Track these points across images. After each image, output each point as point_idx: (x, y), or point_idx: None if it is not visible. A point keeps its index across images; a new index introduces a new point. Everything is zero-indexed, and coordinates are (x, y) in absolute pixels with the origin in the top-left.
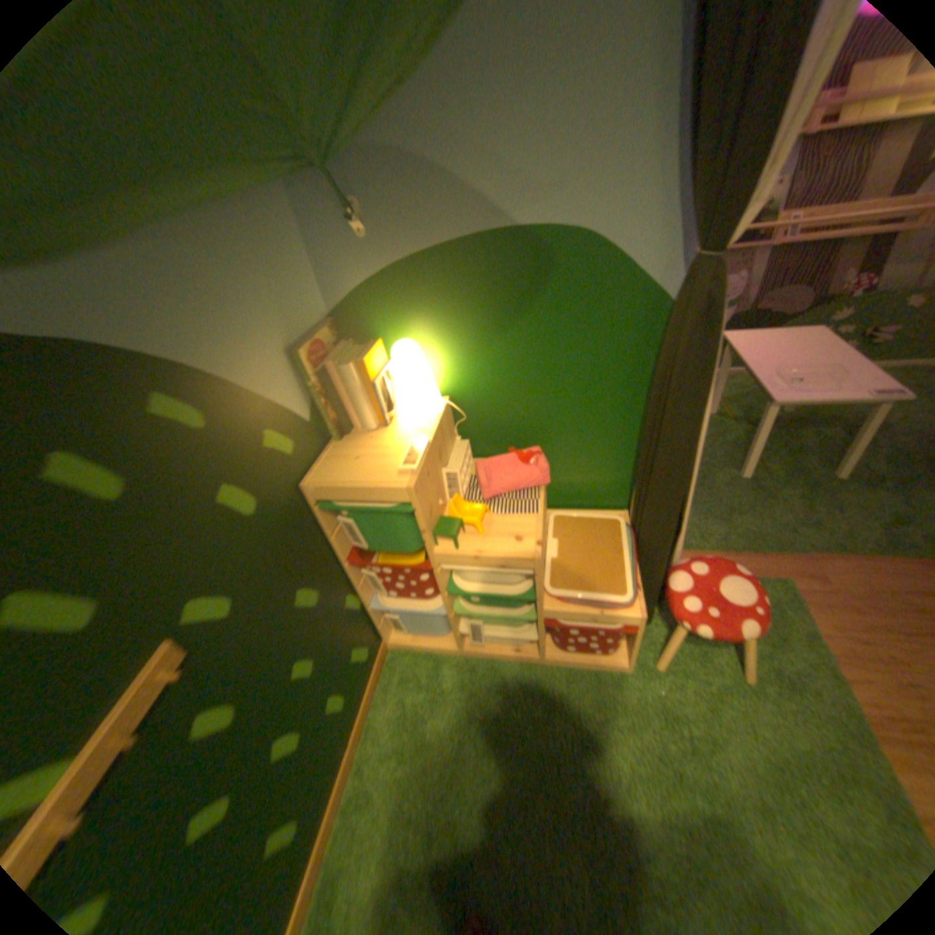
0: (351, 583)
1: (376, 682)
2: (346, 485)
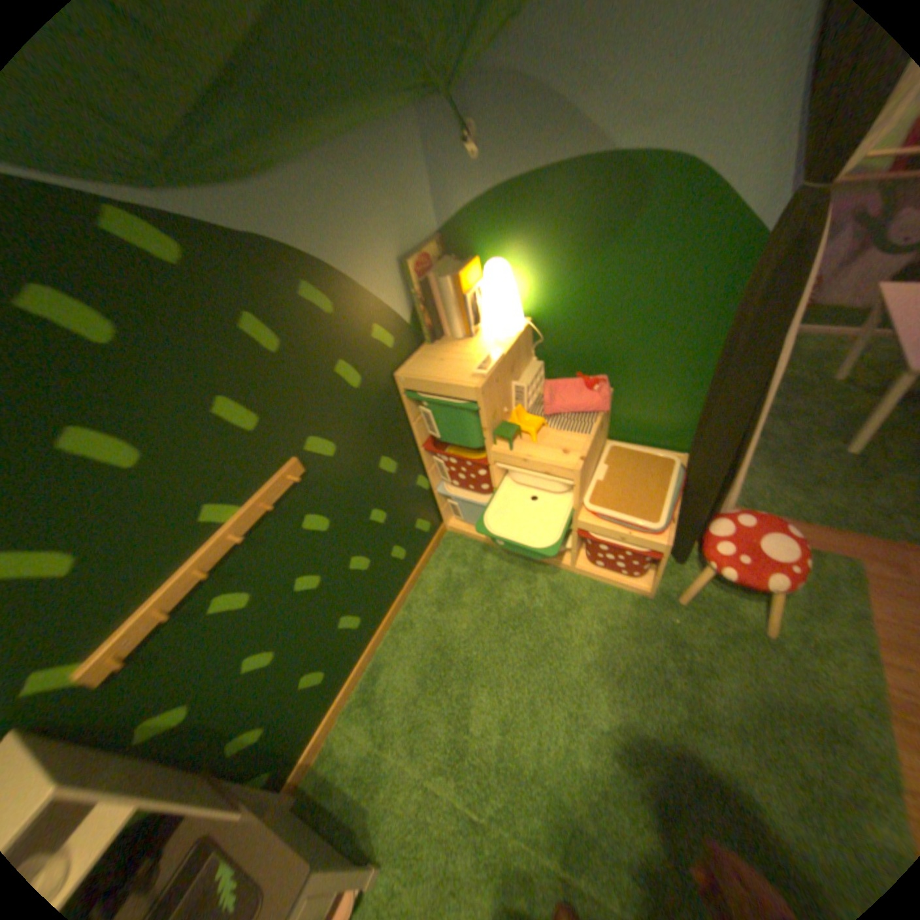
0: (424, 467)
1: (432, 552)
2: (428, 381)
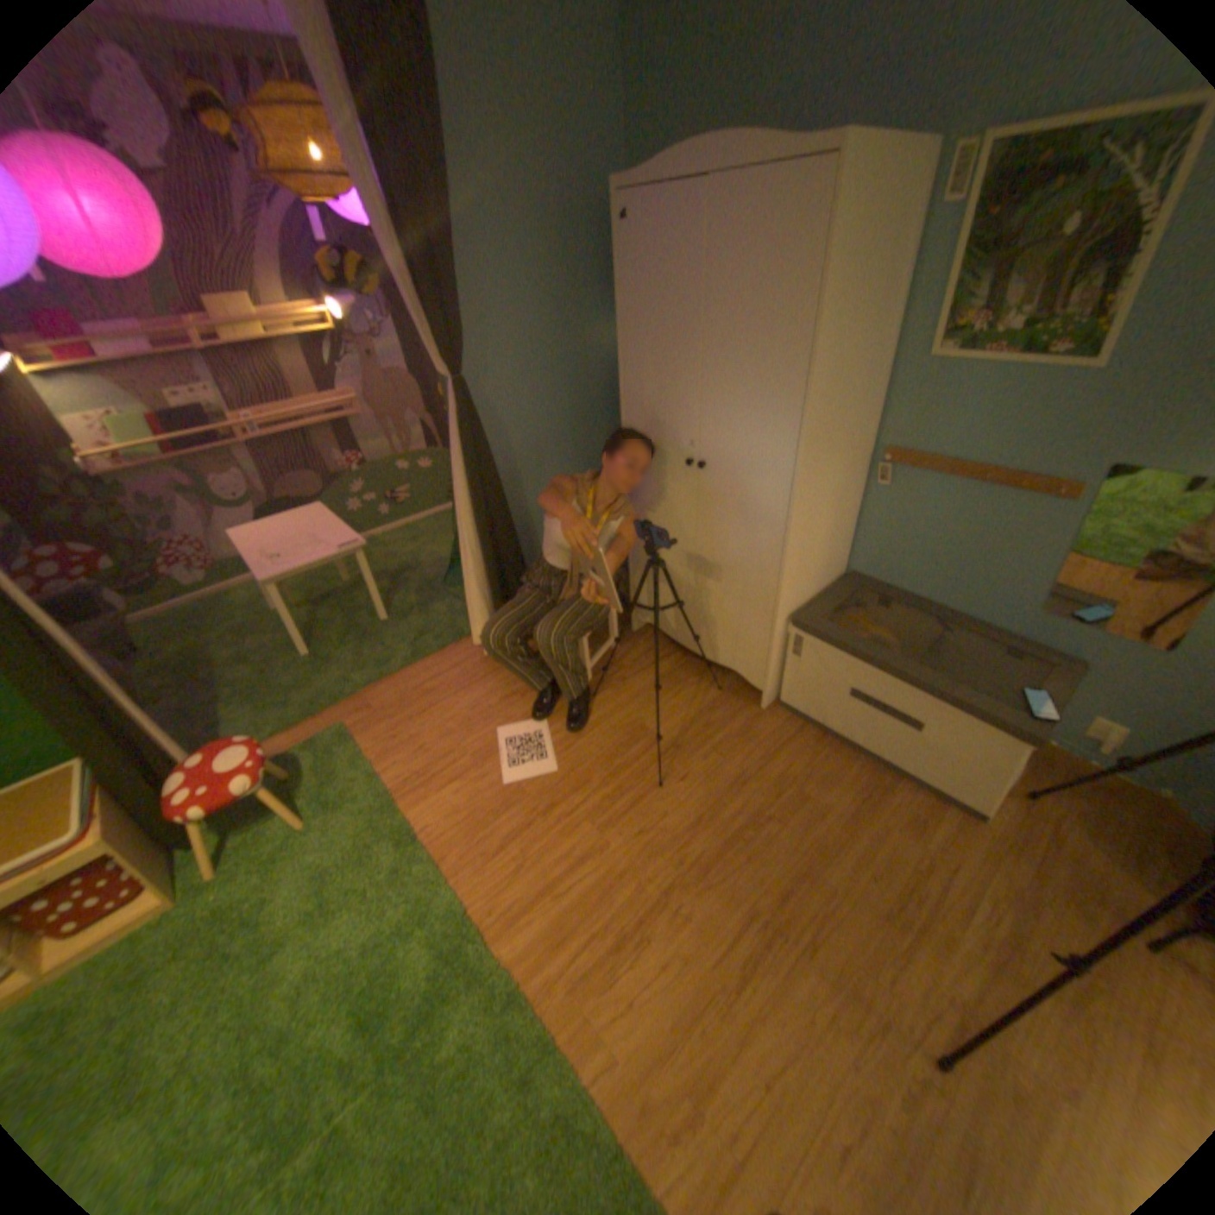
0: None
1: None
2: None
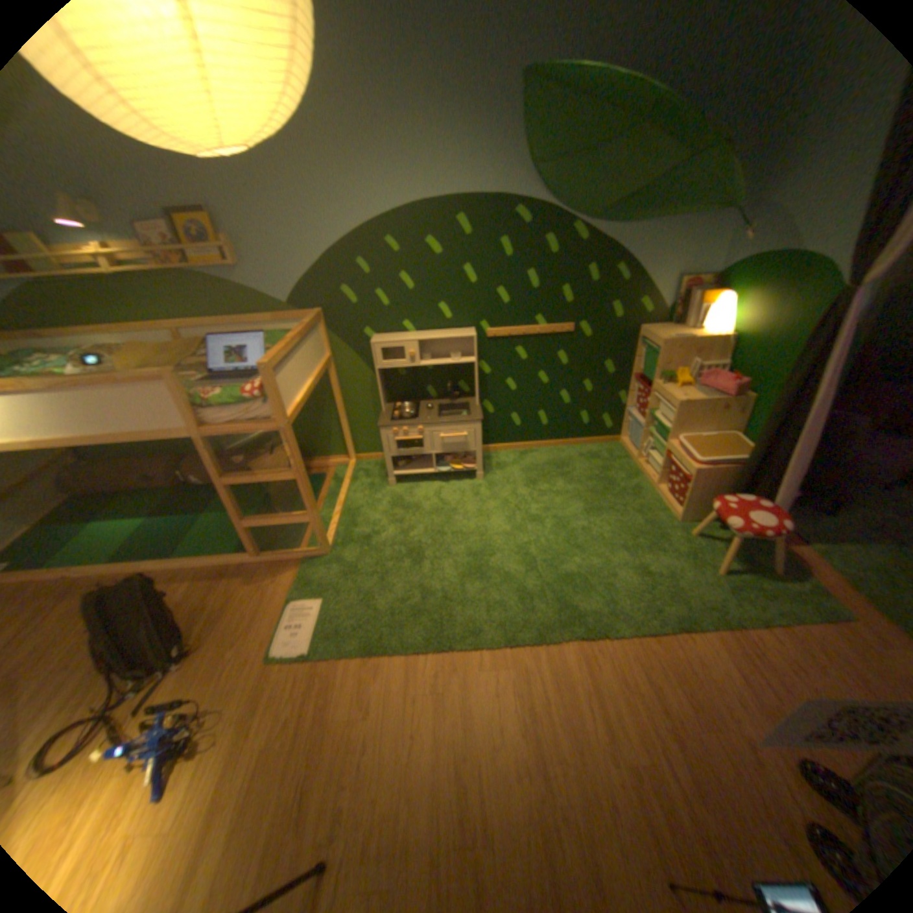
0: (628, 389)
1: (601, 443)
2: (649, 333)
